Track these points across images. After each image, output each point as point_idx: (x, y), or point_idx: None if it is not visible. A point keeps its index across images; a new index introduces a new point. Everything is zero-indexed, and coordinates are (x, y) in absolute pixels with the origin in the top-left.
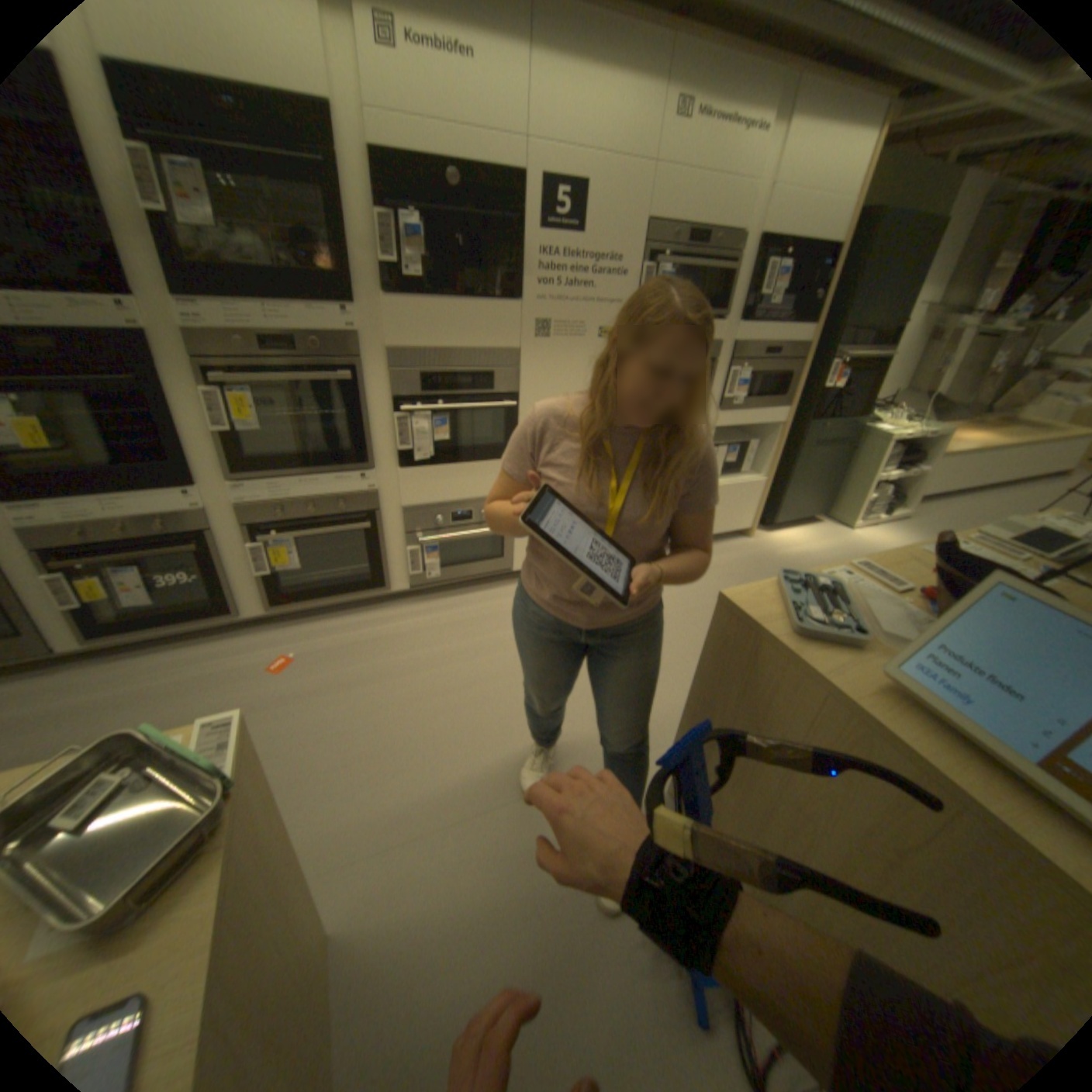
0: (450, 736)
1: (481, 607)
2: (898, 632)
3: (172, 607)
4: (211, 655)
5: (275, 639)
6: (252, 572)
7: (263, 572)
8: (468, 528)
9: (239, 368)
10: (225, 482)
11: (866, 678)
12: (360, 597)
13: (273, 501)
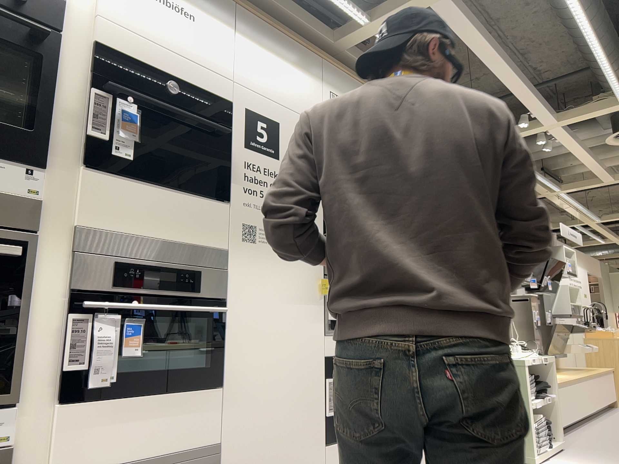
0: None
1: None
2: None
3: None
4: None
5: None
6: None
7: None
8: None
9: None
10: None
11: None
12: None
13: None
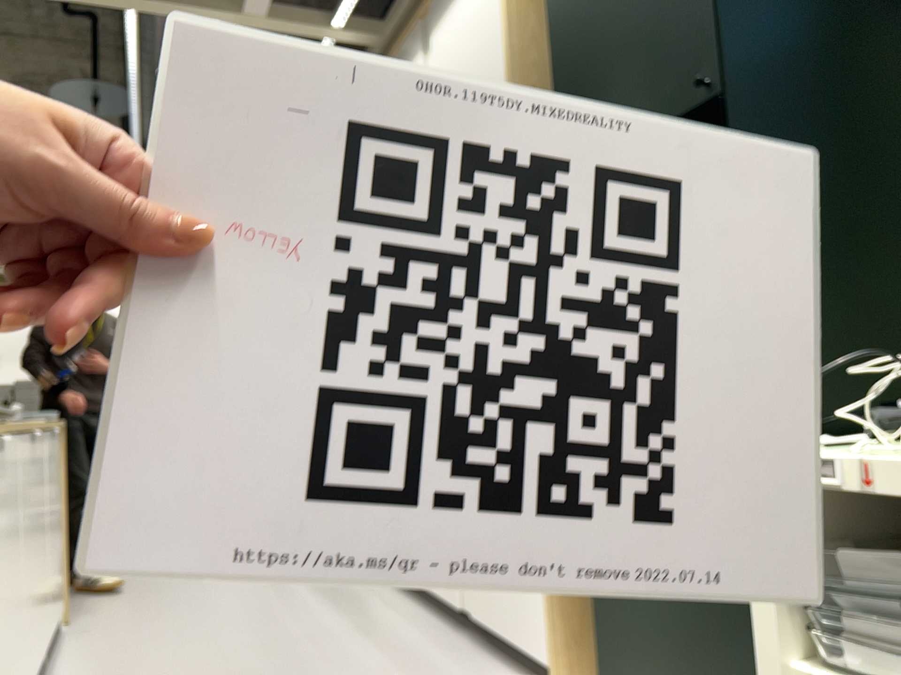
0: None
1: None
2: None
3: None
4: None
5: None
6: None
7: None
8: None
9: None
10: None
11: None
12: None
13: None
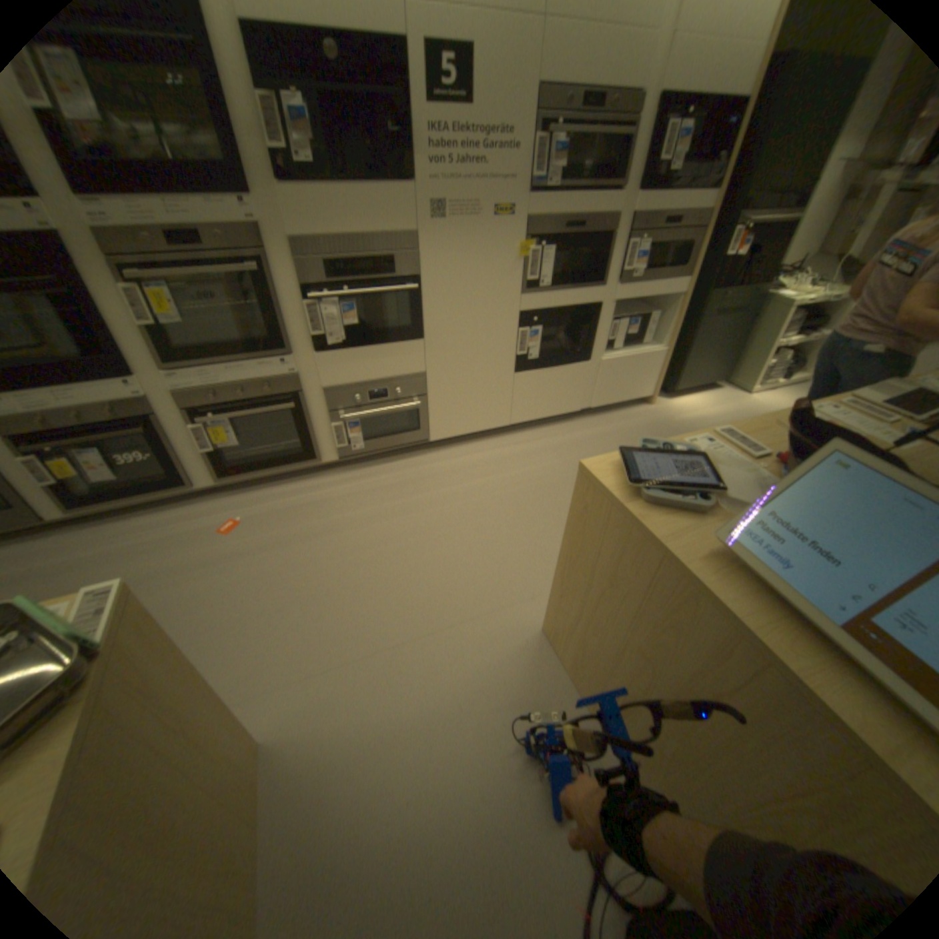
0: (367, 584)
1: (401, 473)
2: (745, 497)
3: (137, 480)
4: (173, 518)
5: (226, 505)
6: (197, 449)
7: (207, 448)
8: (385, 404)
9: (152, 263)
10: (160, 371)
11: (701, 541)
12: (296, 467)
13: (205, 386)
